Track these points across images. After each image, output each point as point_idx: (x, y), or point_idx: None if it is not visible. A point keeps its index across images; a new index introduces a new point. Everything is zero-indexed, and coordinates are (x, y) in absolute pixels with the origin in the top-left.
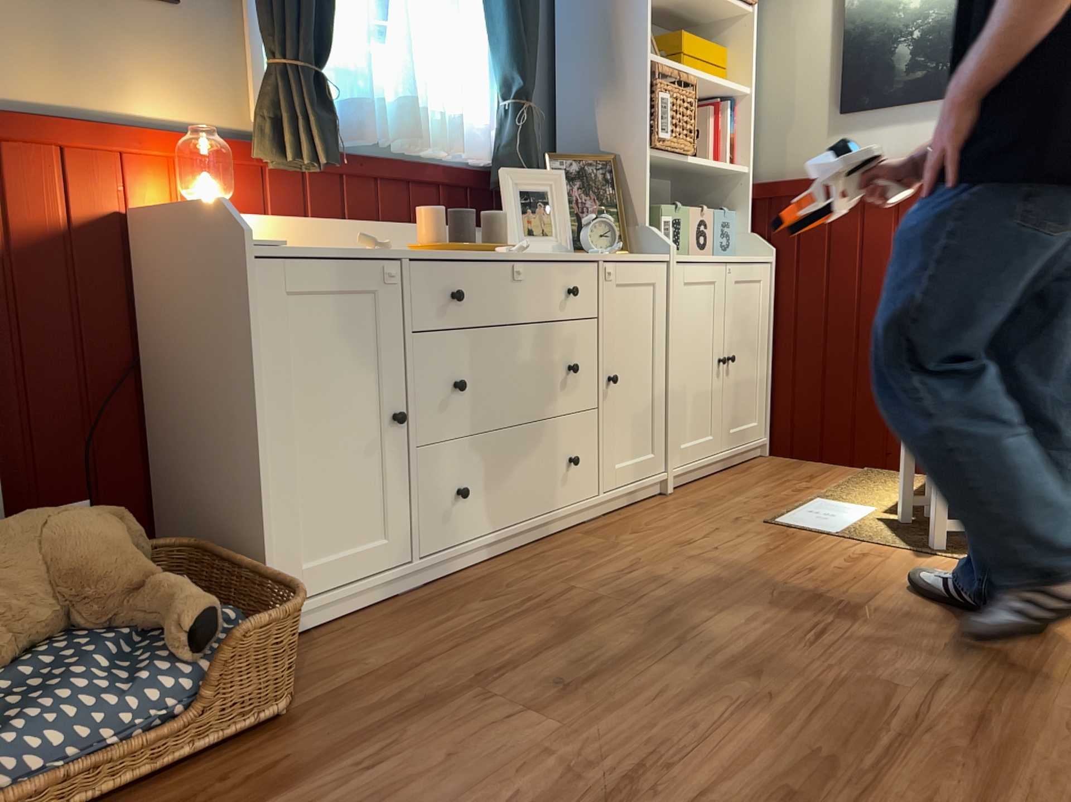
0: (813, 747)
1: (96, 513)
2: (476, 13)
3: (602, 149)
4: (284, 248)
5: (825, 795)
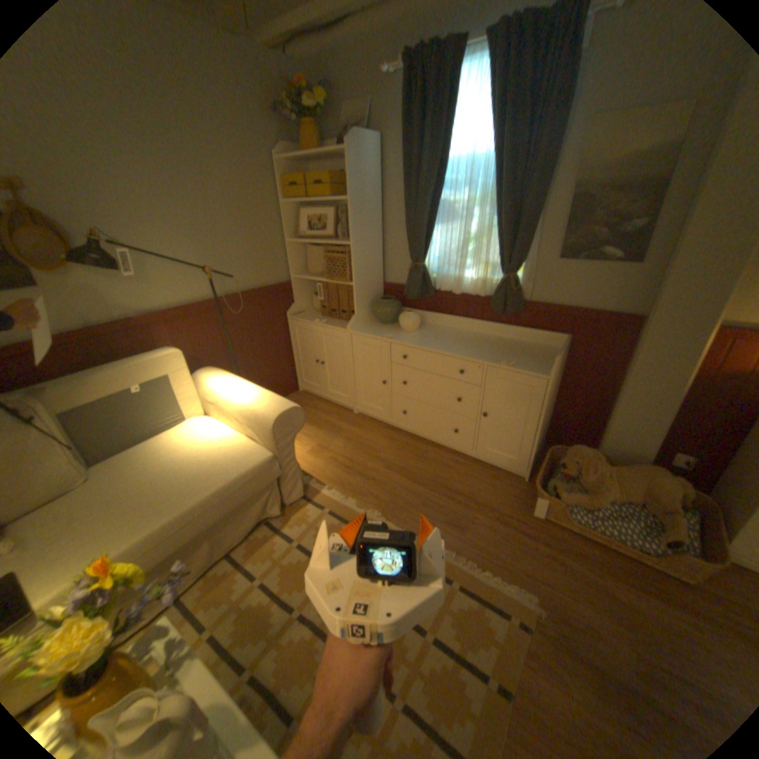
0: None
1: (678, 482)
2: None
3: None
4: None
5: None
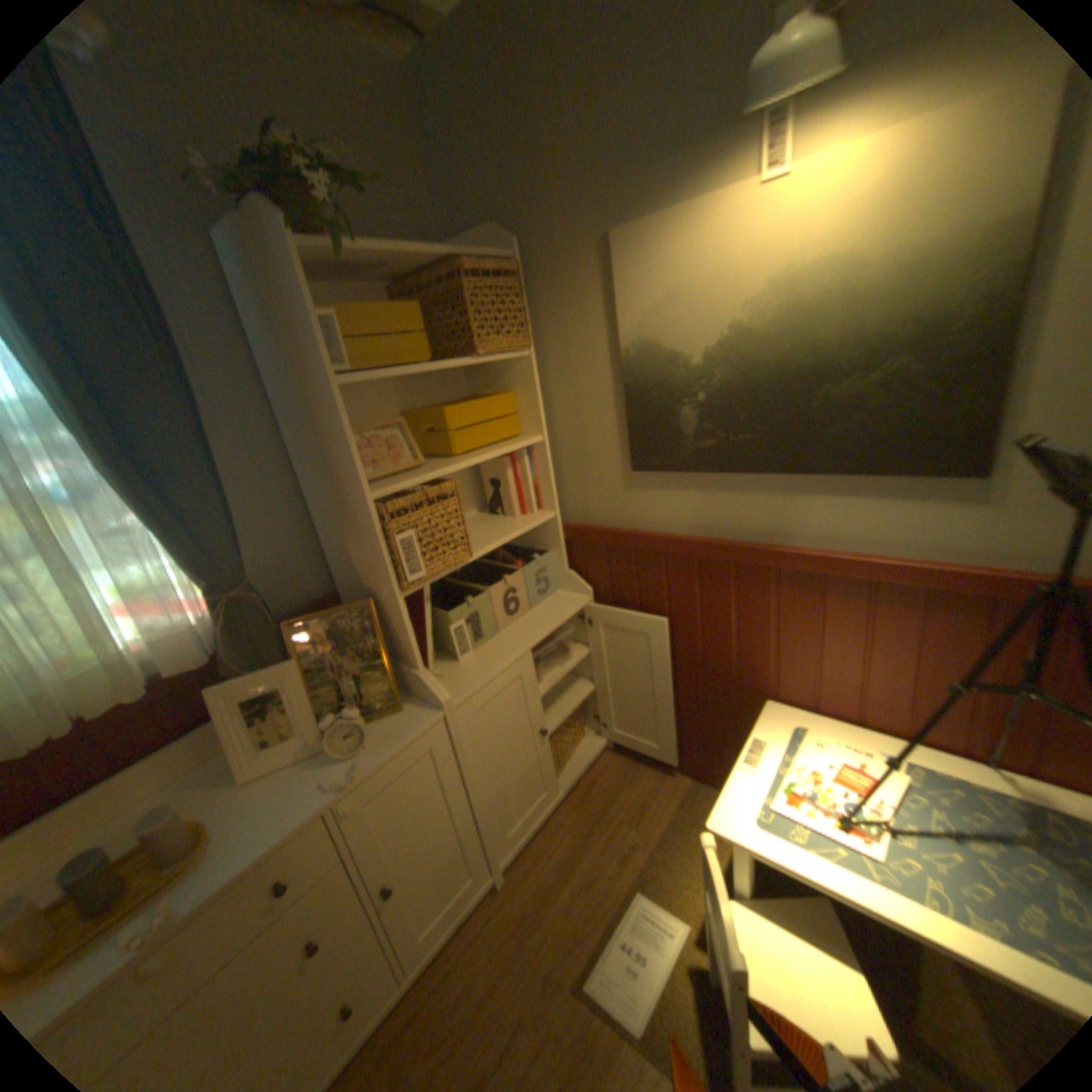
0: None
1: None
2: (113, 508)
3: (363, 582)
4: None
5: None
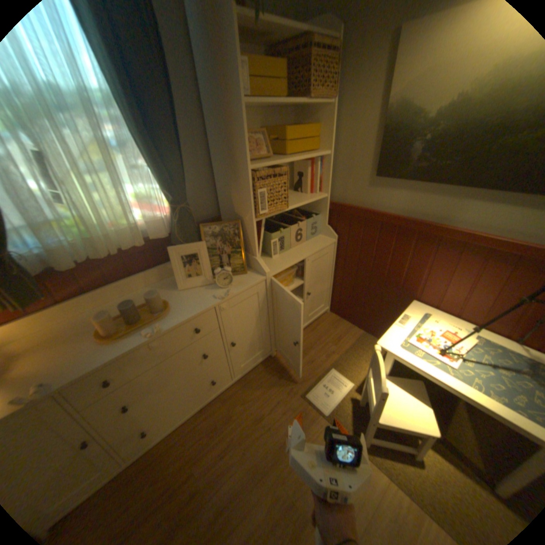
0: None
1: None
2: (135, 154)
3: (236, 212)
4: None
5: None
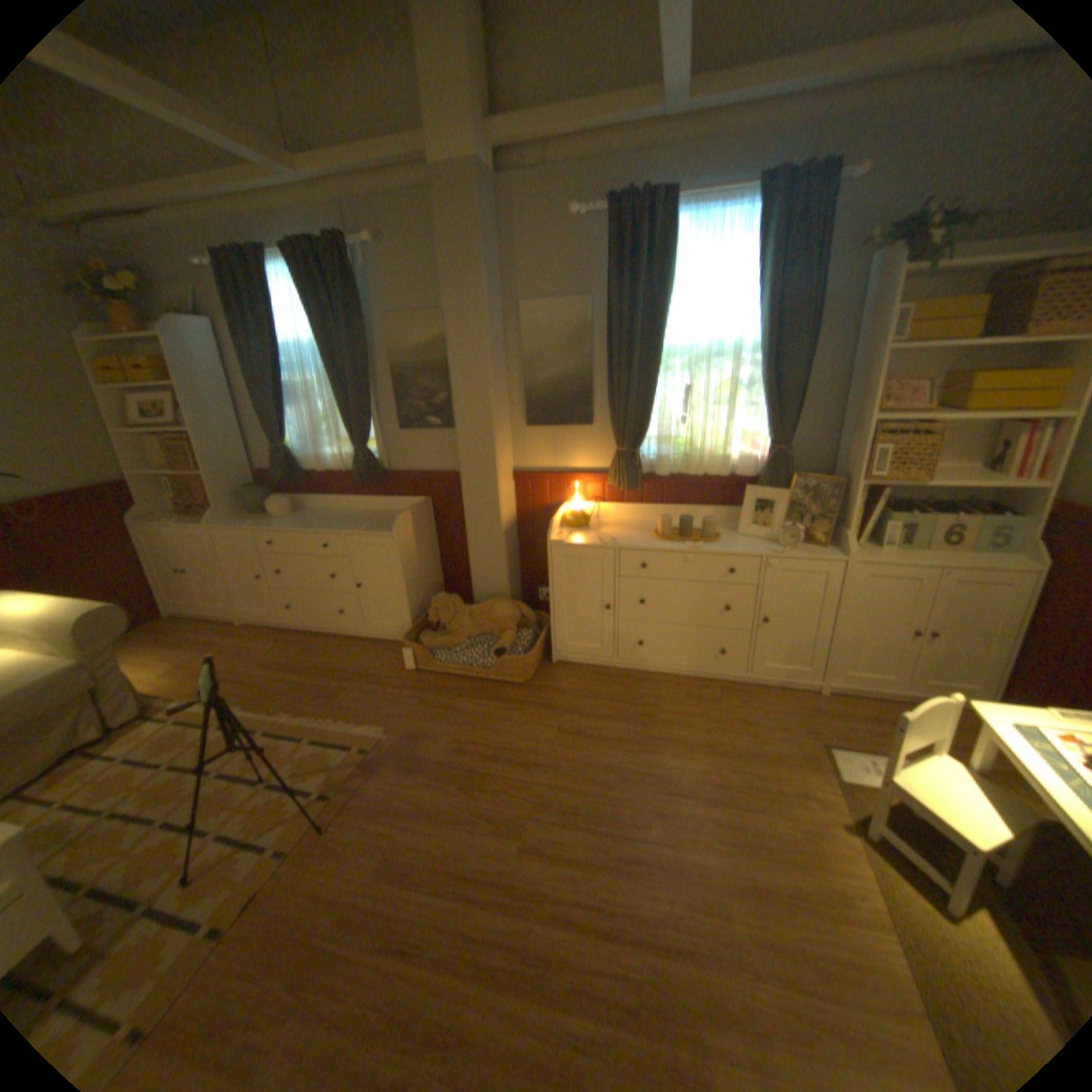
0: (583, 808)
1: (512, 605)
2: (756, 393)
3: (847, 471)
4: (570, 540)
5: (556, 816)
